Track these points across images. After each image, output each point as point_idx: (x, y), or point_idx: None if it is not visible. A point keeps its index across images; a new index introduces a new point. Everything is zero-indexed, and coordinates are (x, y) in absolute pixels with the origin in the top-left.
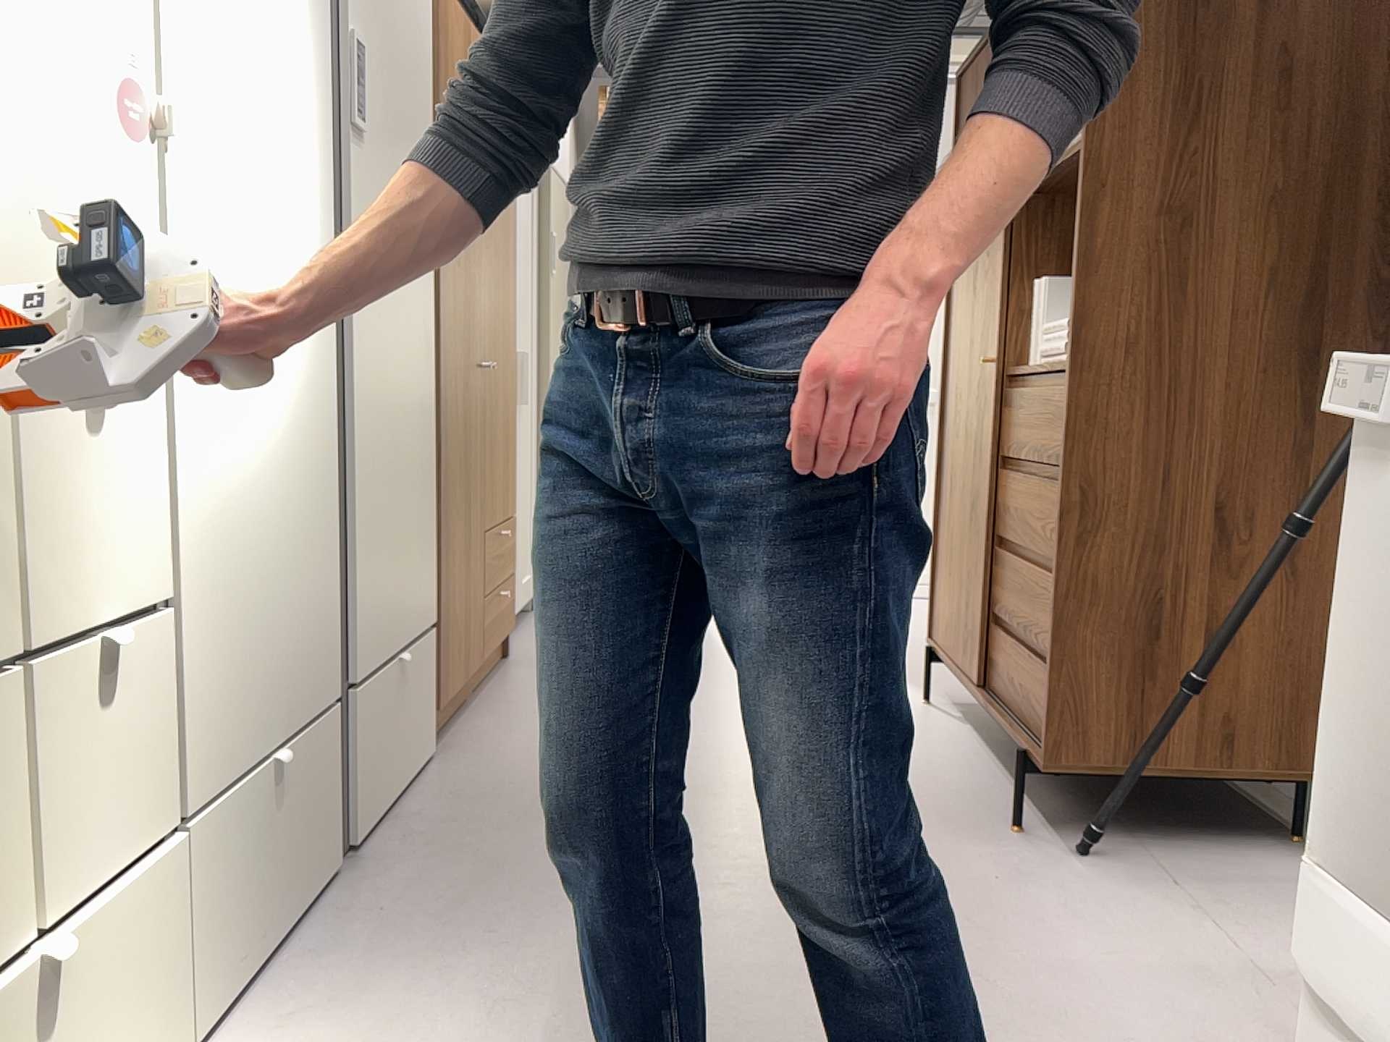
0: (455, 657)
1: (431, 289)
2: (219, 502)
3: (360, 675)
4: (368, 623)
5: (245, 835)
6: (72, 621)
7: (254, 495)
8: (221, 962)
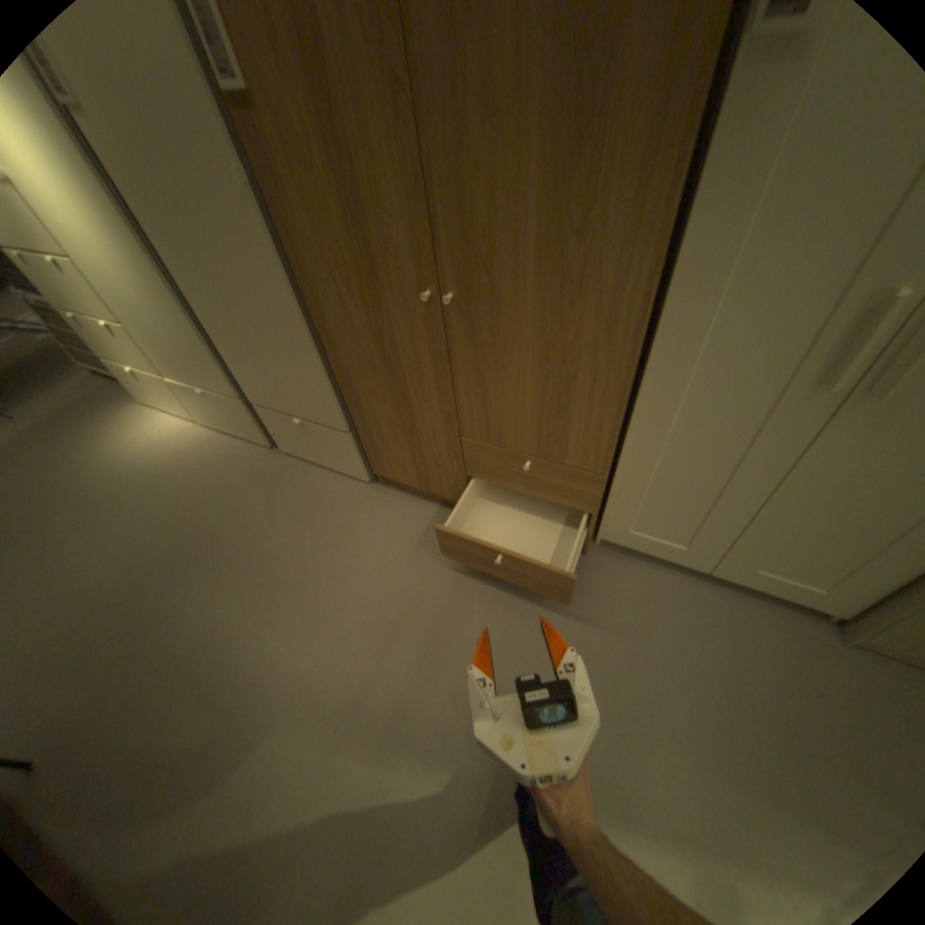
0: (401, 469)
1: (256, 214)
2: (125, 307)
3: (257, 403)
4: (253, 389)
5: (196, 399)
6: (98, 317)
7: (140, 310)
8: (201, 417)
